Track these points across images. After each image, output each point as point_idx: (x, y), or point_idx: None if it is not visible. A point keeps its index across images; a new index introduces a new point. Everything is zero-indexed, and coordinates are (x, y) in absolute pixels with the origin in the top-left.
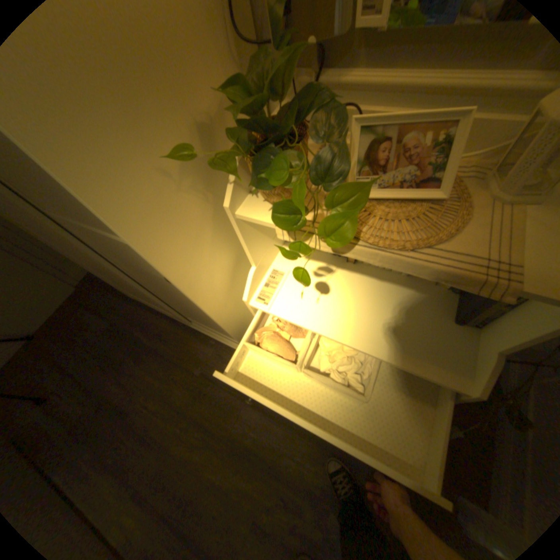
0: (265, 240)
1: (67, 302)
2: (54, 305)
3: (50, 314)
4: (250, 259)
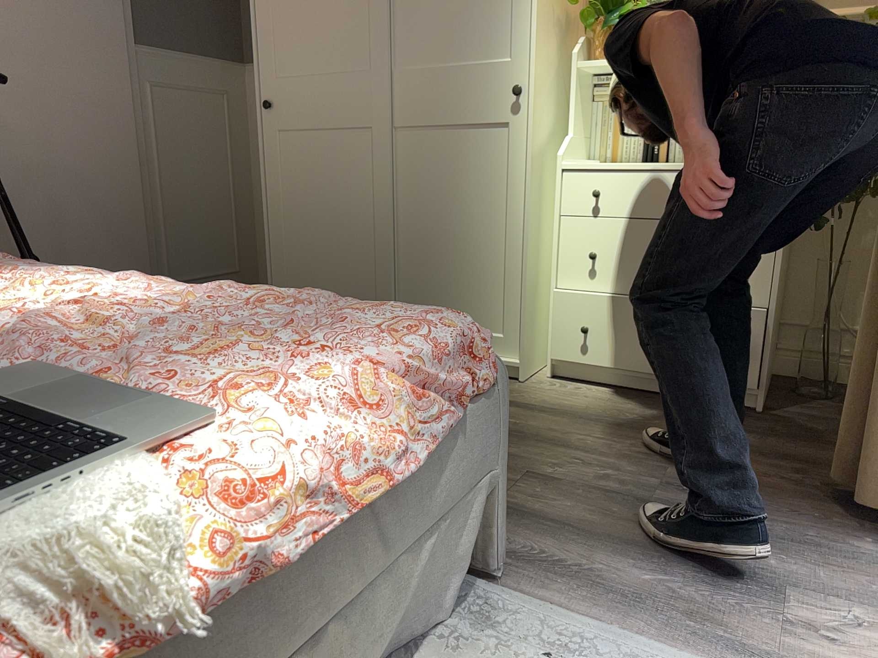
0: (581, 125)
1: None
2: None
3: None
4: (570, 124)
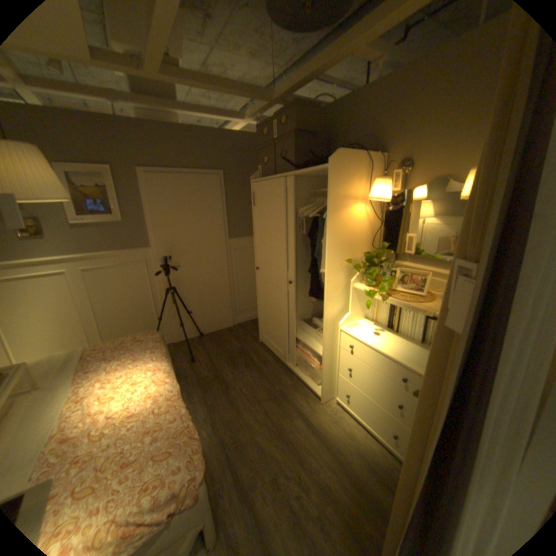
0: (358, 306)
1: (226, 329)
2: (221, 327)
3: (216, 330)
4: (349, 308)
